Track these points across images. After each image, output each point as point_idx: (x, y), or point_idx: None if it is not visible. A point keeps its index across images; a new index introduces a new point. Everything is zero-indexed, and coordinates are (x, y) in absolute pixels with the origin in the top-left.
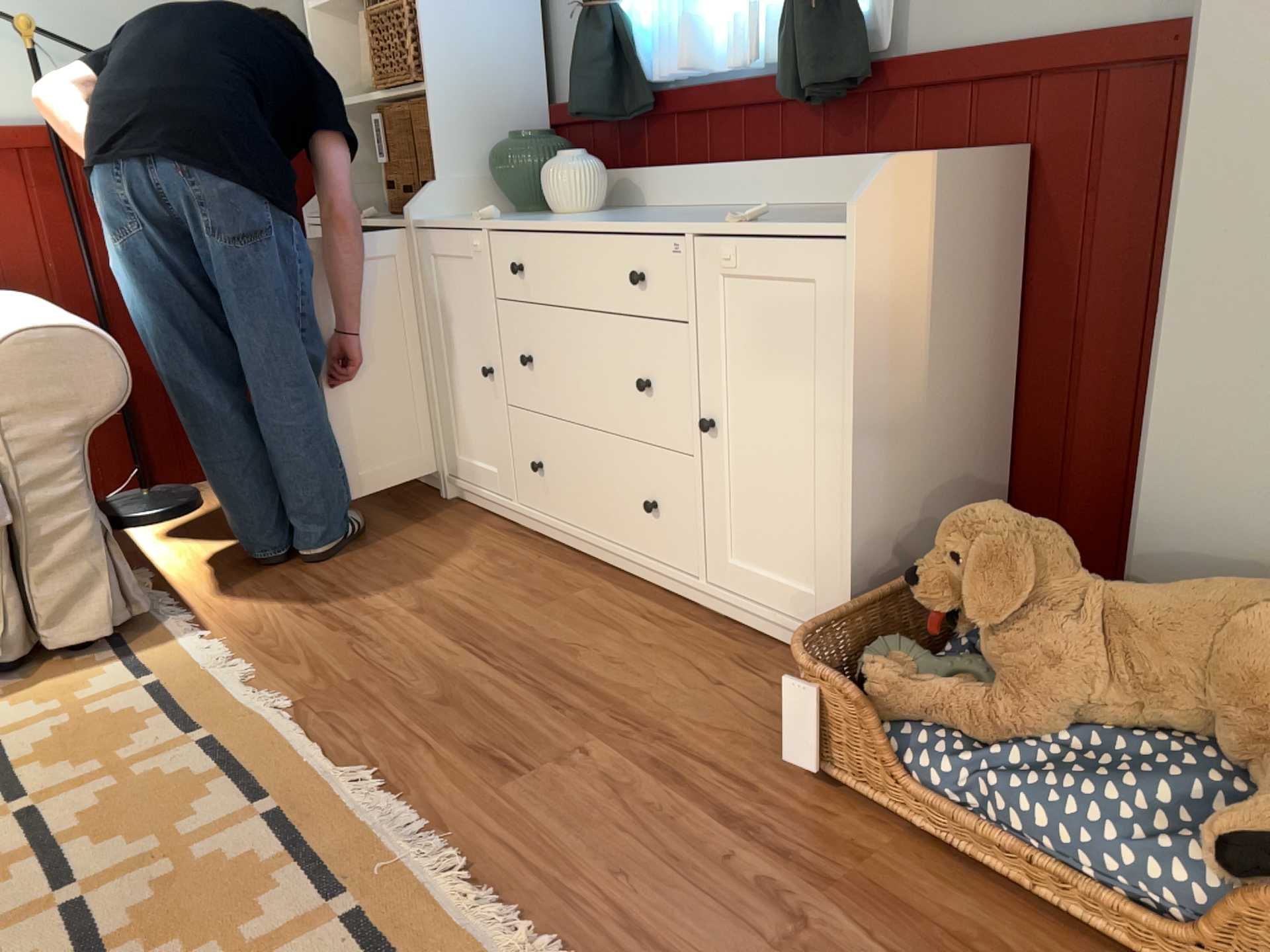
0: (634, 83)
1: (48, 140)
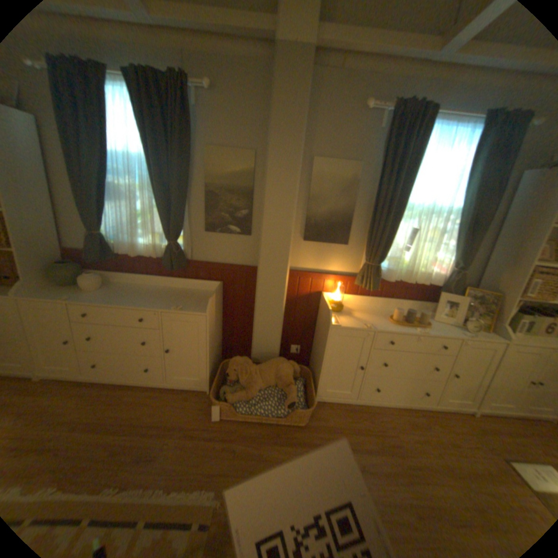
0: (107, 252)
1: None
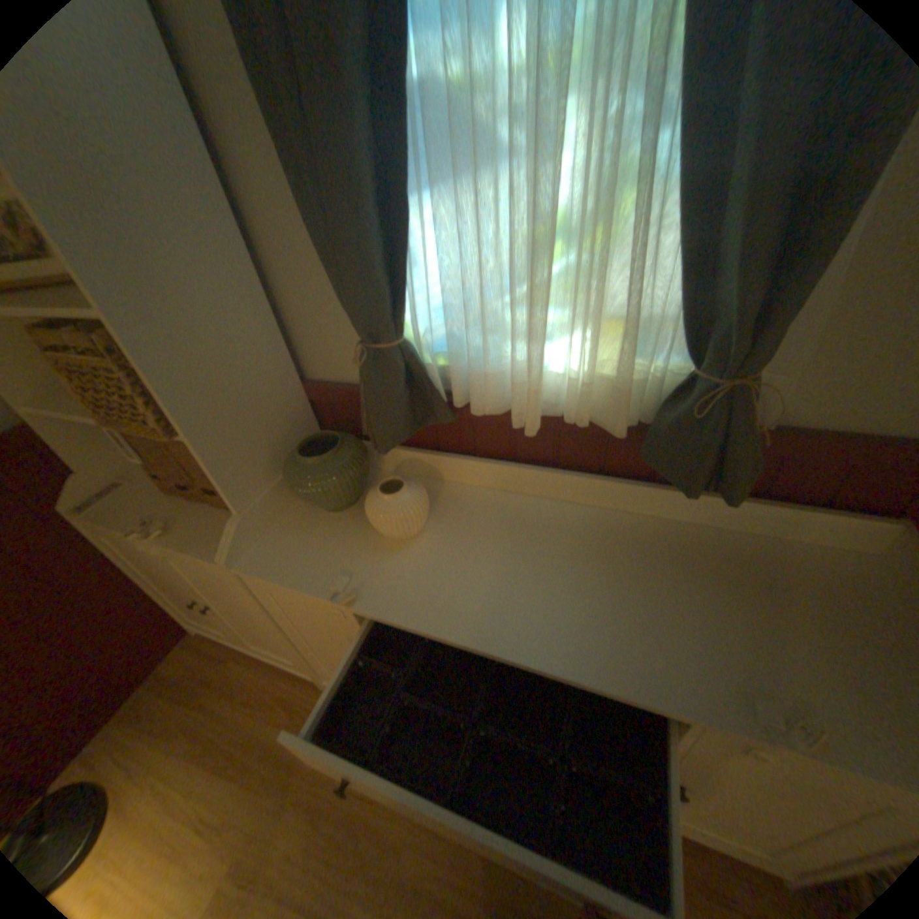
0: (433, 399)
1: None
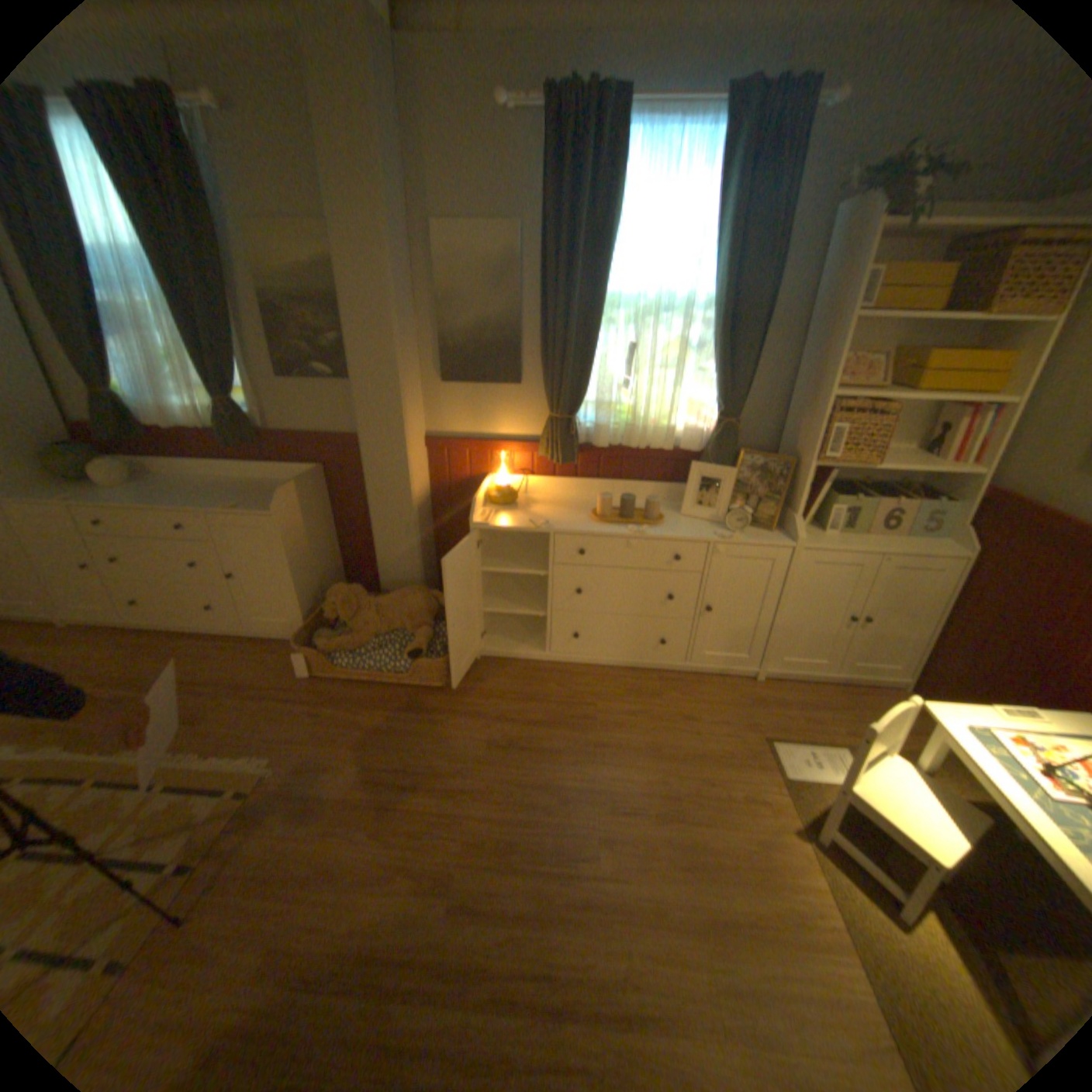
0: (130, 425)
1: None
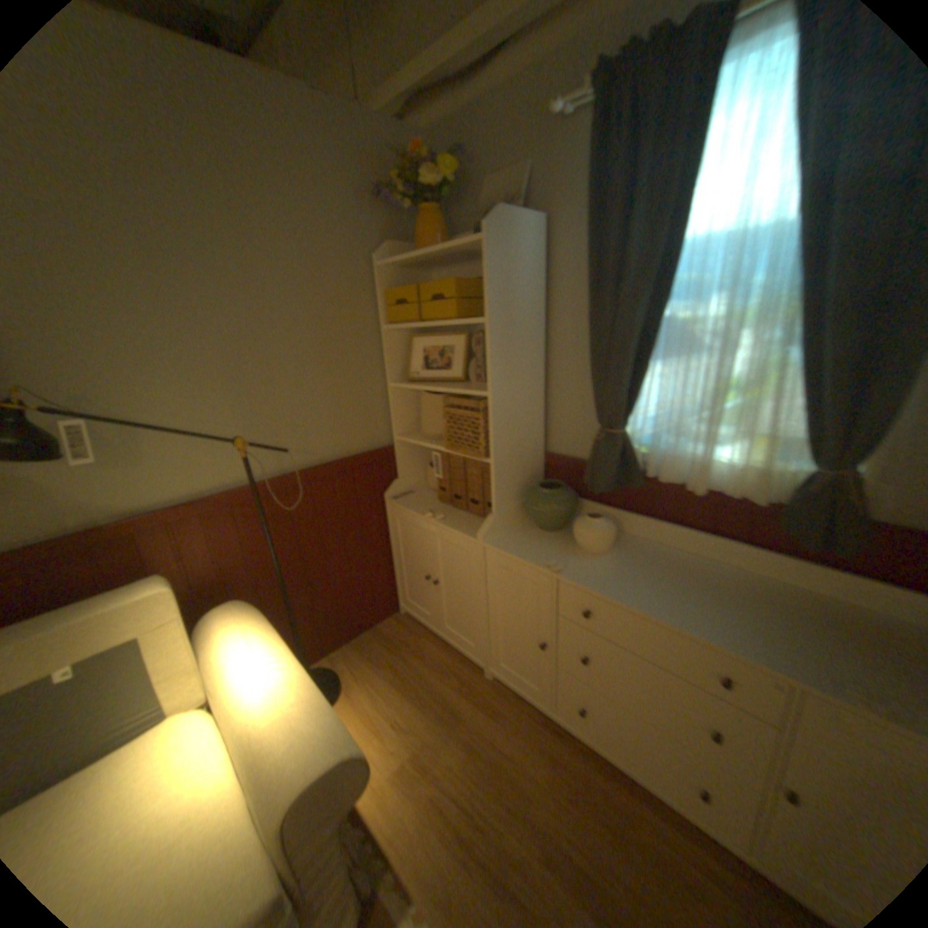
0: (634, 471)
1: (247, 494)
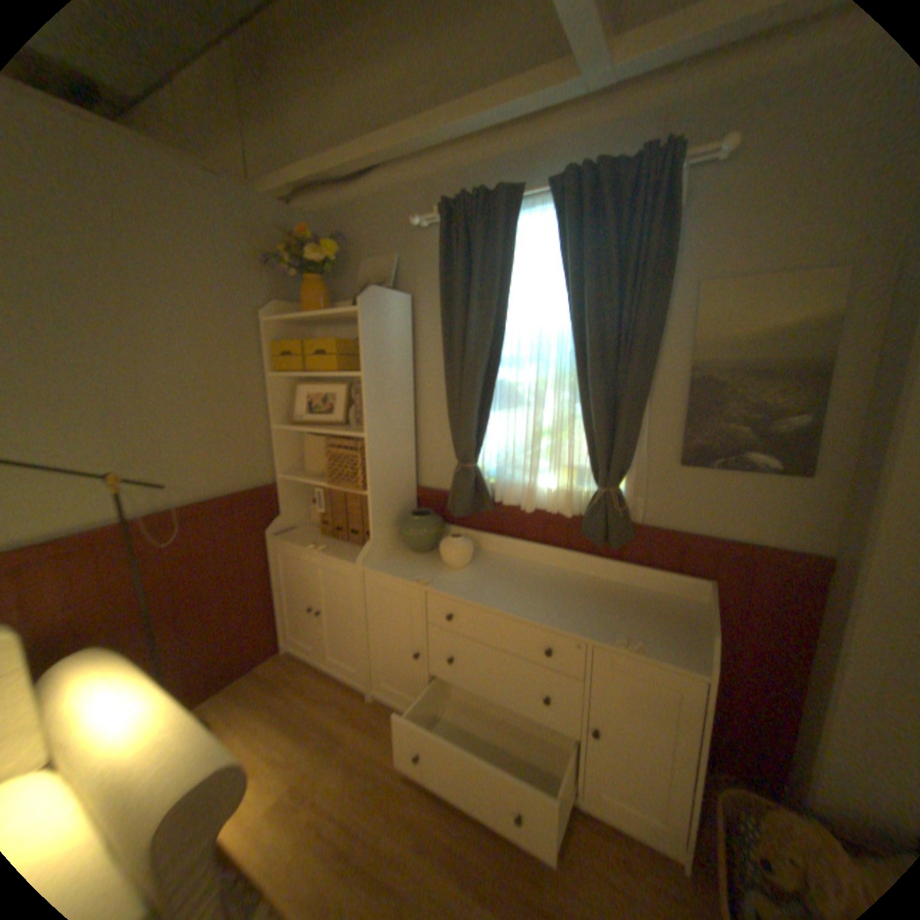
0: (484, 498)
1: (110, 534)
